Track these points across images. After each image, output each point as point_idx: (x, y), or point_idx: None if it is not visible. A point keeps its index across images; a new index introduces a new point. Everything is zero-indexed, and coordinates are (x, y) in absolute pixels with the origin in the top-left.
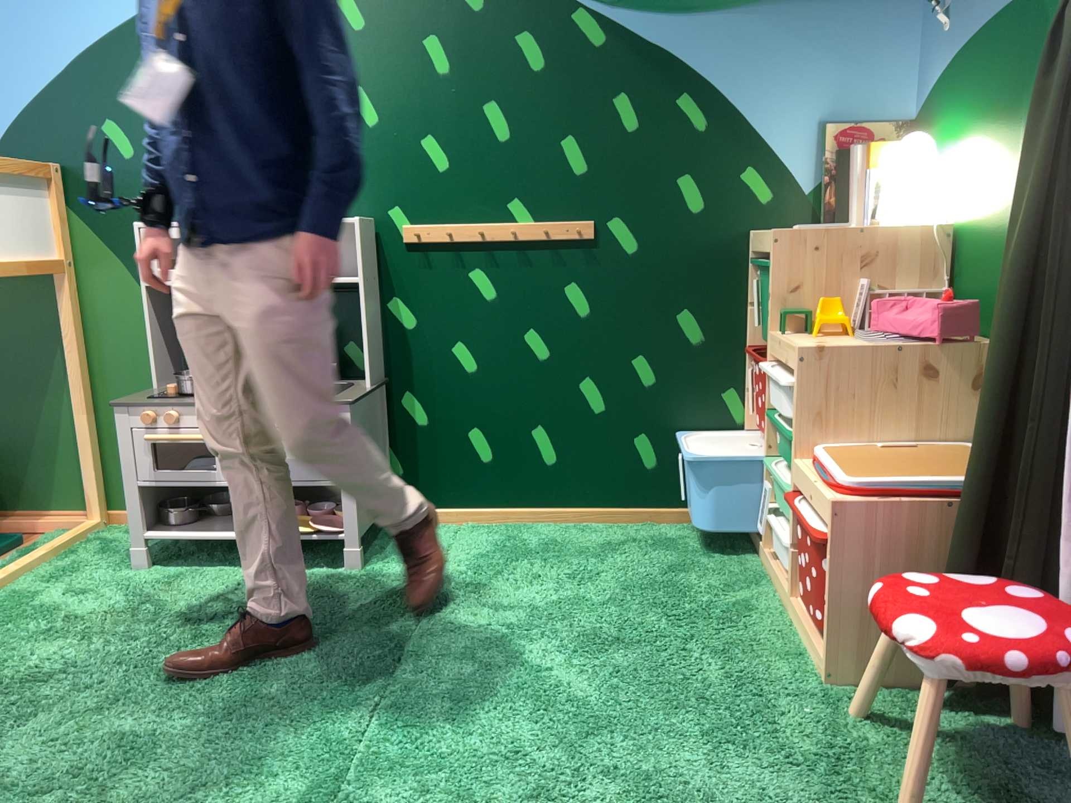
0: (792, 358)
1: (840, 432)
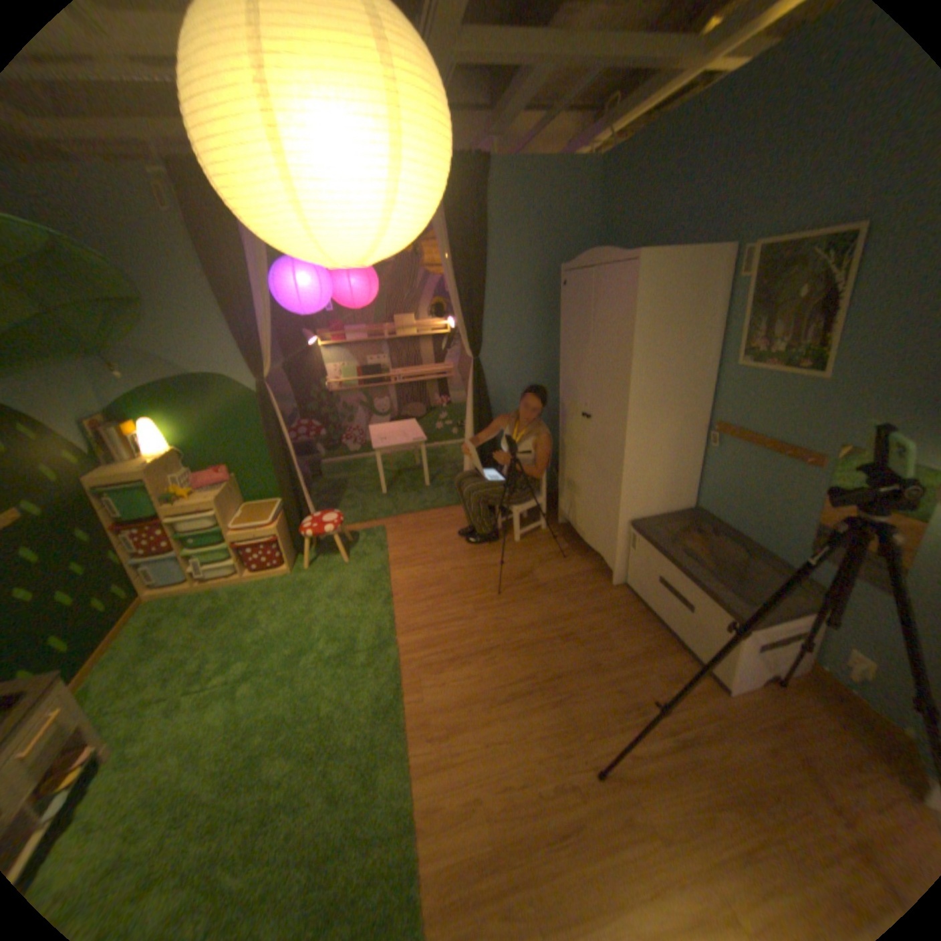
0: (201, 508)
1: (227, 520)
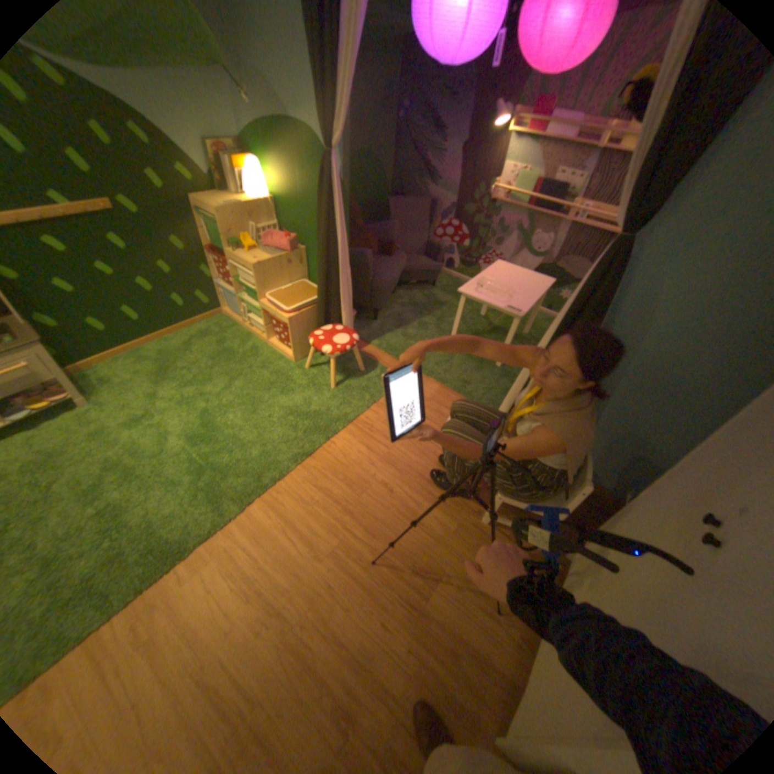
0: (246, 267)
1: (269, 288)
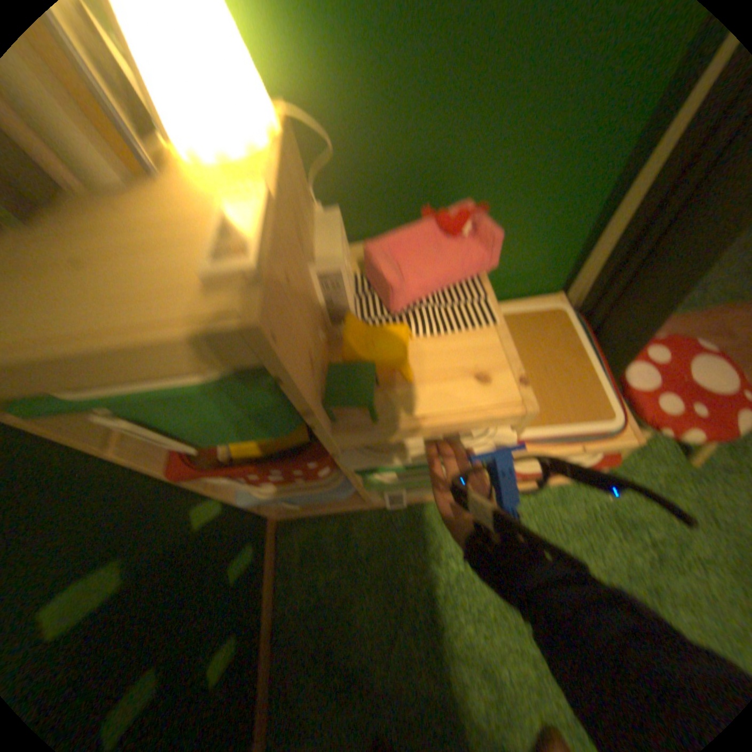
0: (484, 422)
1: None
